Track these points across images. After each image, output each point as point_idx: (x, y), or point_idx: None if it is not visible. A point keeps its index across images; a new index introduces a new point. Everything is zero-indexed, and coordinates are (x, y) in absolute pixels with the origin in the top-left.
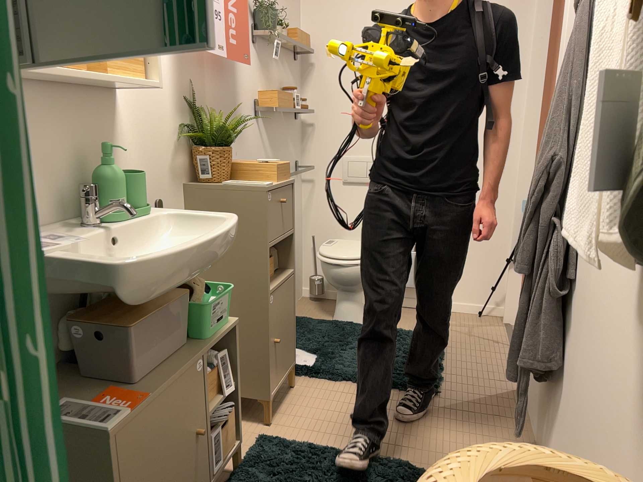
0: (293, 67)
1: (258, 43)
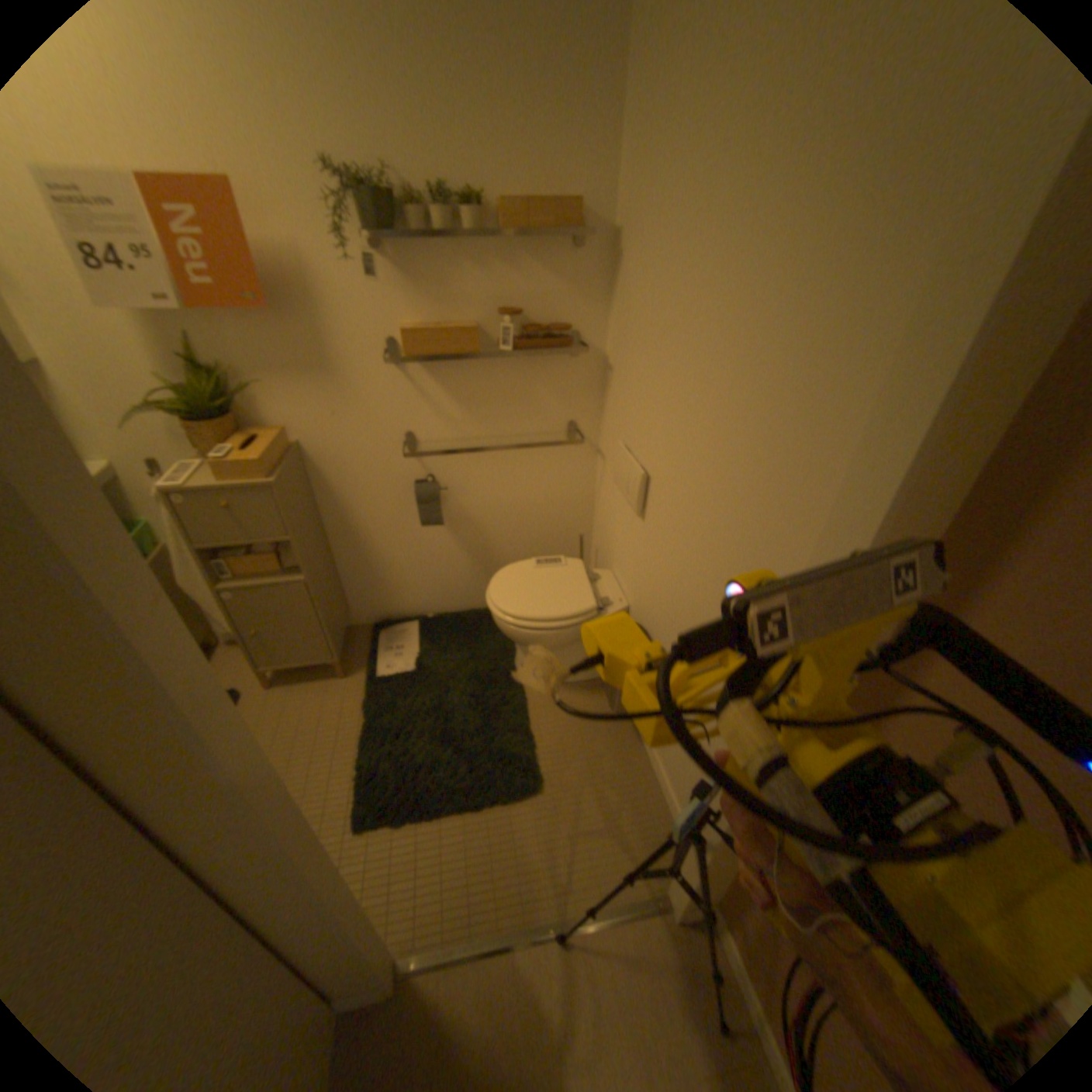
0: (566, 259)
1: (394, 241)
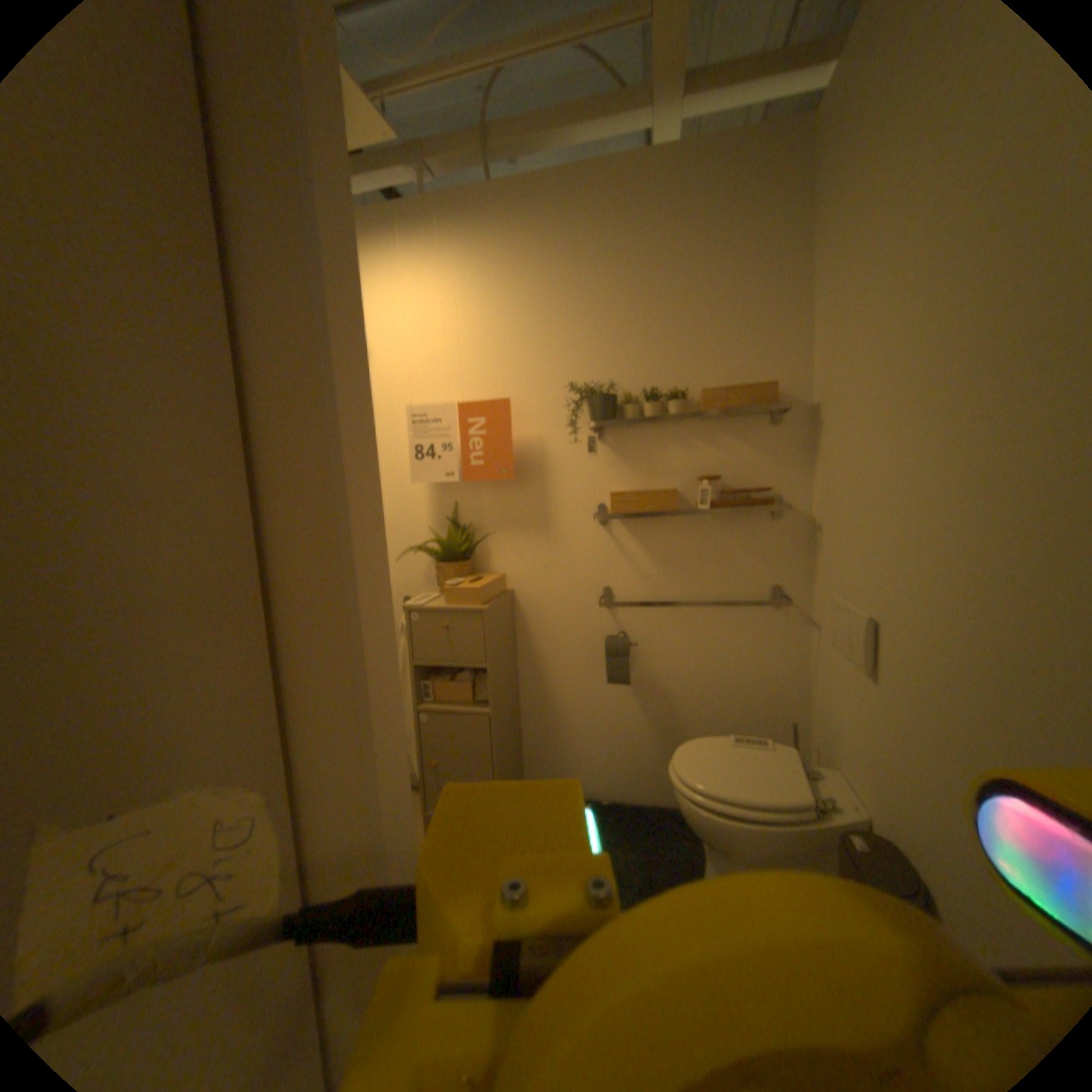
0: (765, 430)
1: (613, 429)
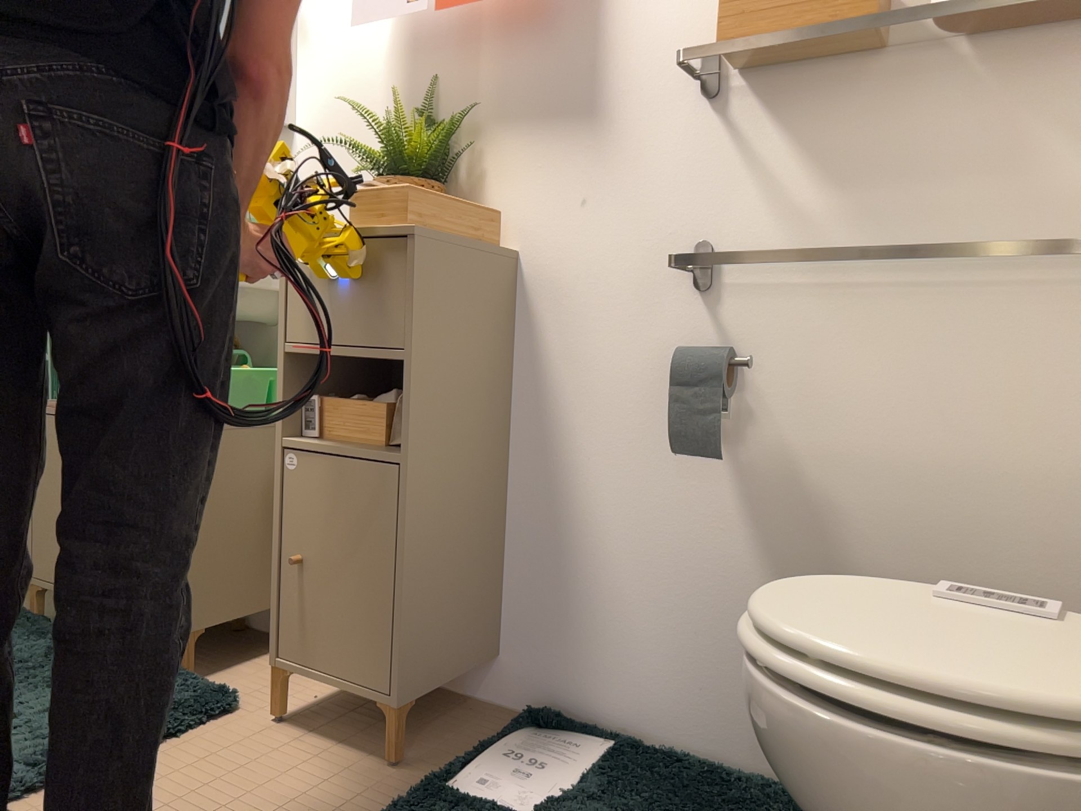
0: None
1: None
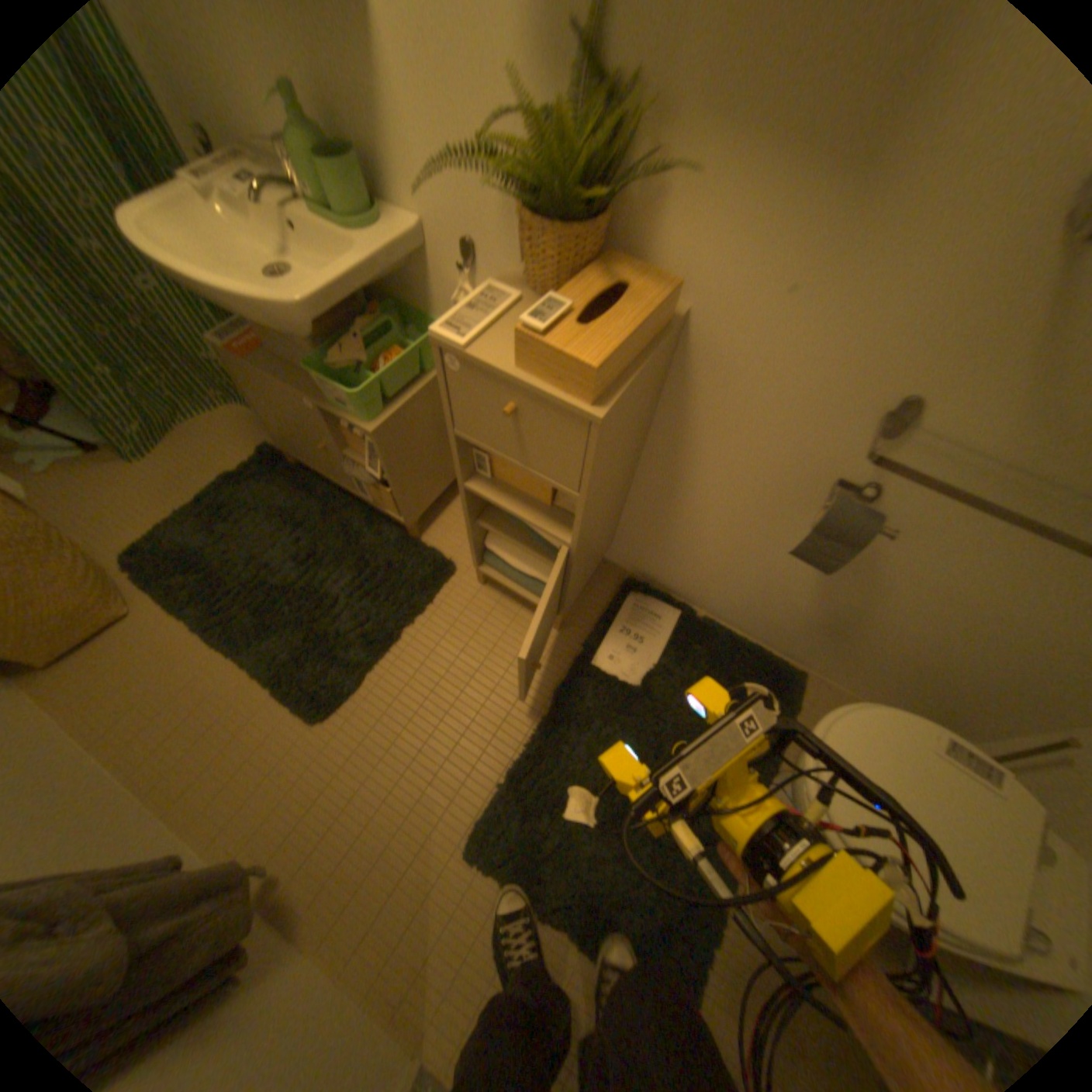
0: None
1: None
